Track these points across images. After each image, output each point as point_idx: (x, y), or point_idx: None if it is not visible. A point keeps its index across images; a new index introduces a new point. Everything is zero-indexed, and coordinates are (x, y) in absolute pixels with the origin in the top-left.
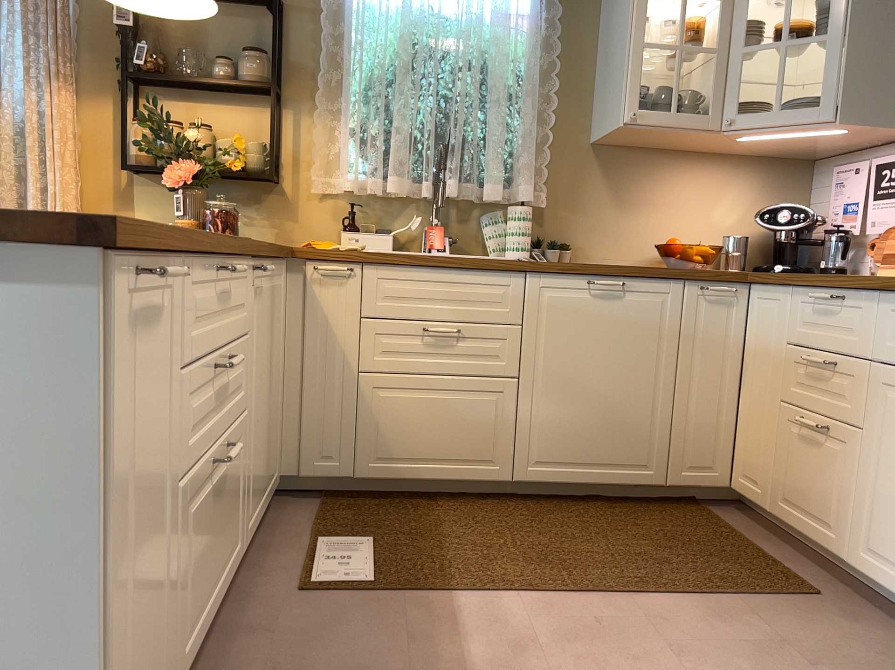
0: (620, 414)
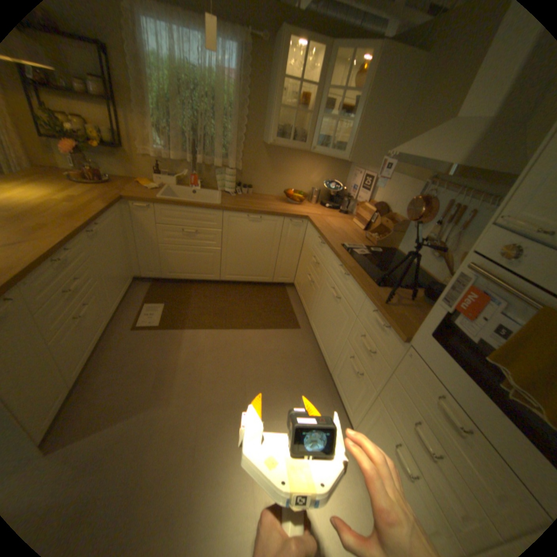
0: (257, 261)
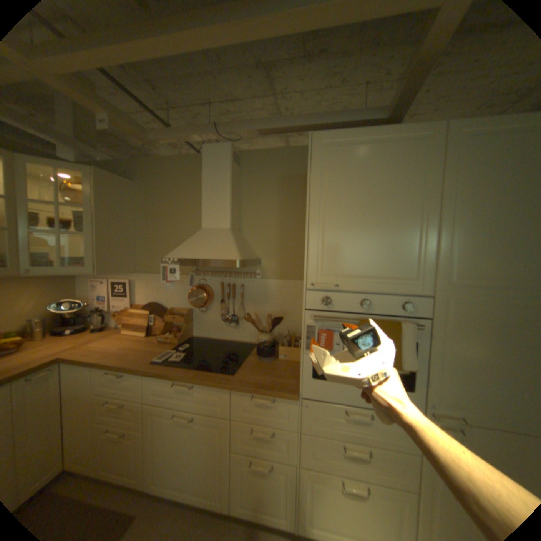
0: None
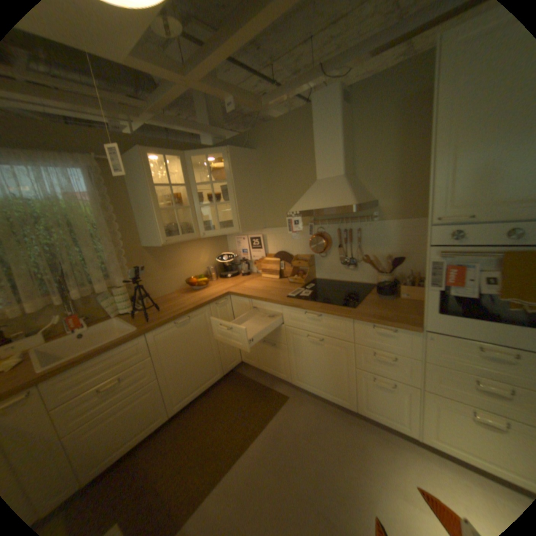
0: (201, 364)
